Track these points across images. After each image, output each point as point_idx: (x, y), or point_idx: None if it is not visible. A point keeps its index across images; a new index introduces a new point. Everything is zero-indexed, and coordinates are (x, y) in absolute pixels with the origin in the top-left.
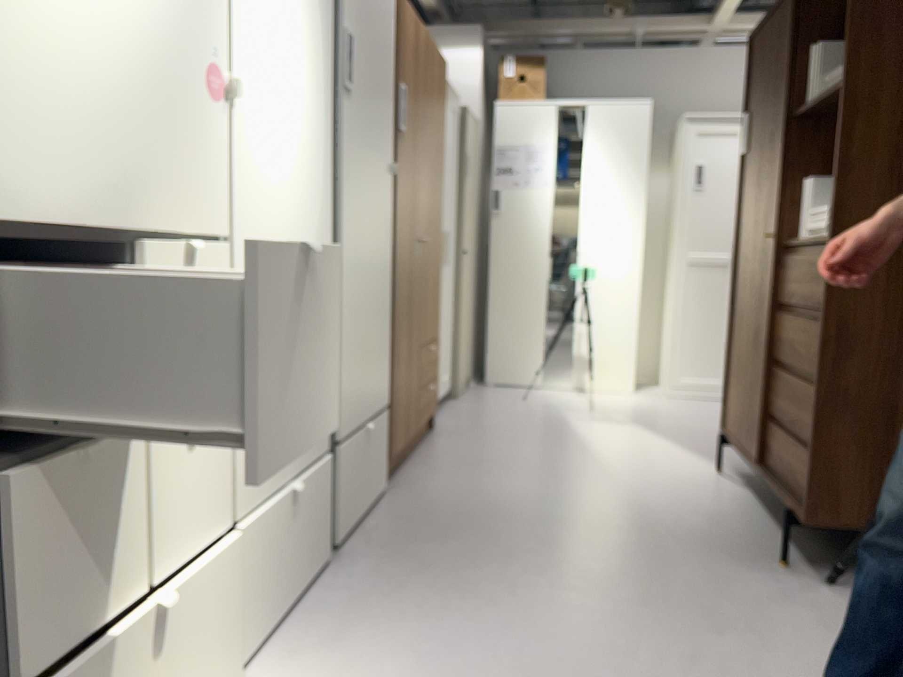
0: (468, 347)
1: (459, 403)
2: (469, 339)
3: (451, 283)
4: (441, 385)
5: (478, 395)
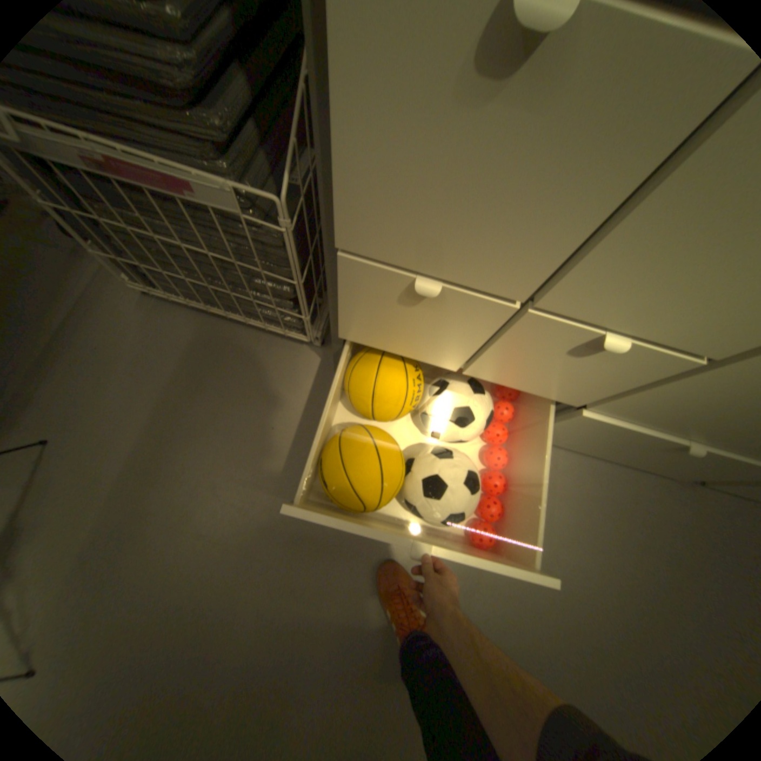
0: None
1: None
2: None
3: None
4: None
5: None
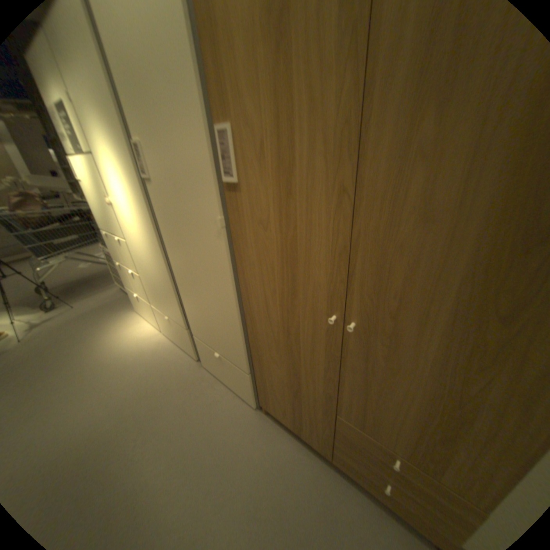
0: None
1: None
2: None
3: None
4: None
5: None
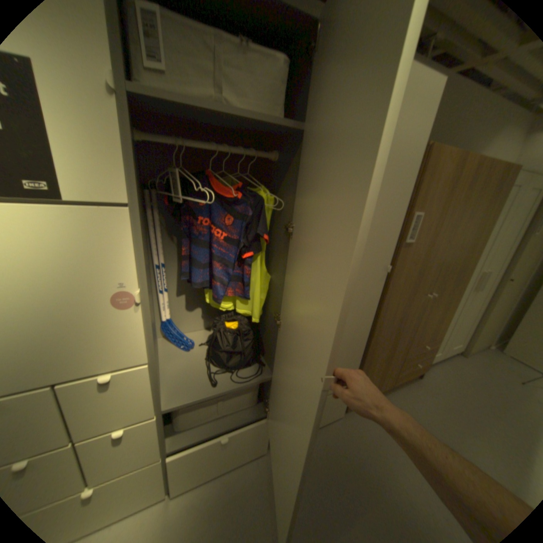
0: (494, 331)
1: (466, 363)
2: (498, 327)
3: (487, 298)
4: (451, 352)
5: (487, 361)
